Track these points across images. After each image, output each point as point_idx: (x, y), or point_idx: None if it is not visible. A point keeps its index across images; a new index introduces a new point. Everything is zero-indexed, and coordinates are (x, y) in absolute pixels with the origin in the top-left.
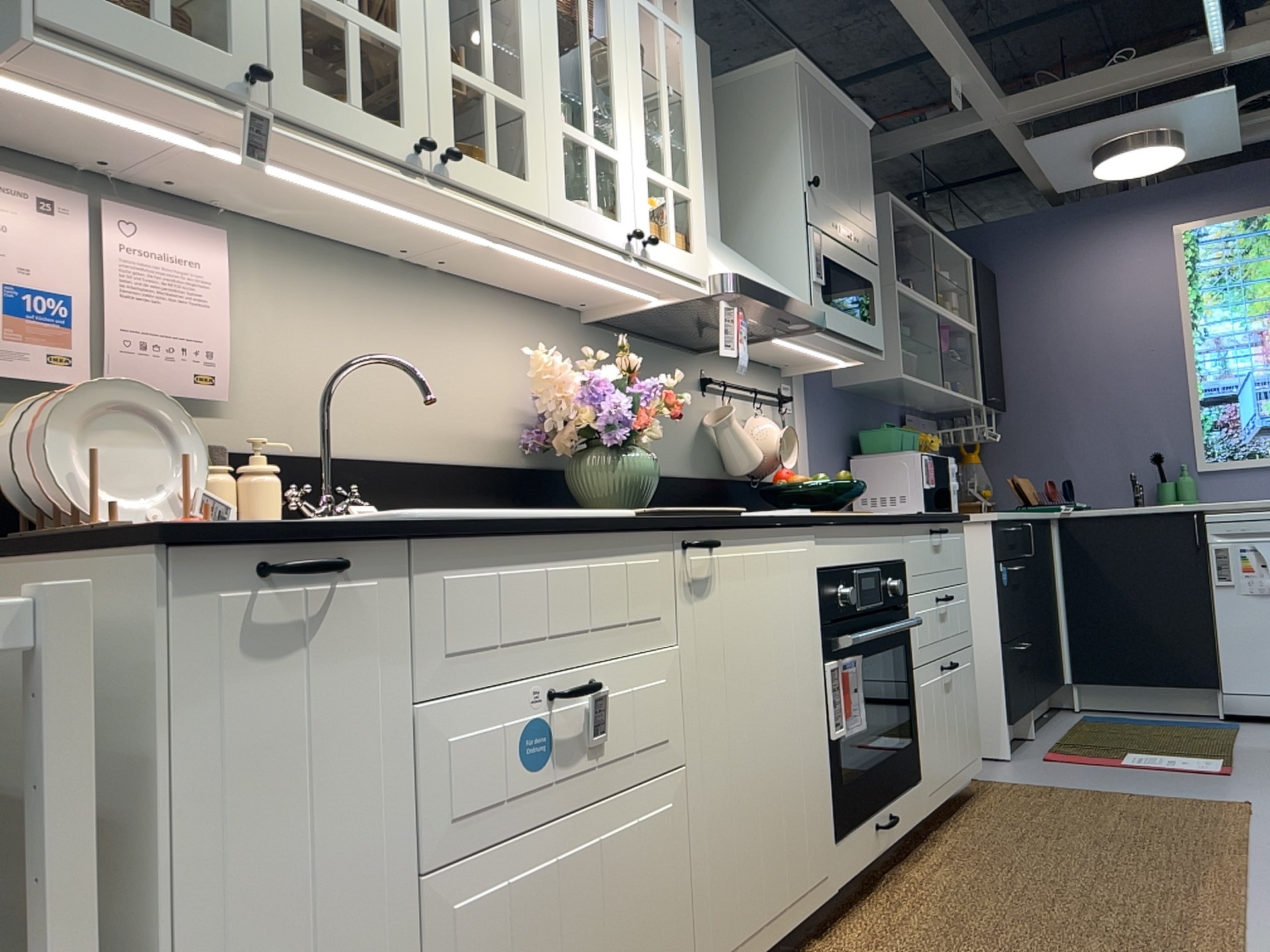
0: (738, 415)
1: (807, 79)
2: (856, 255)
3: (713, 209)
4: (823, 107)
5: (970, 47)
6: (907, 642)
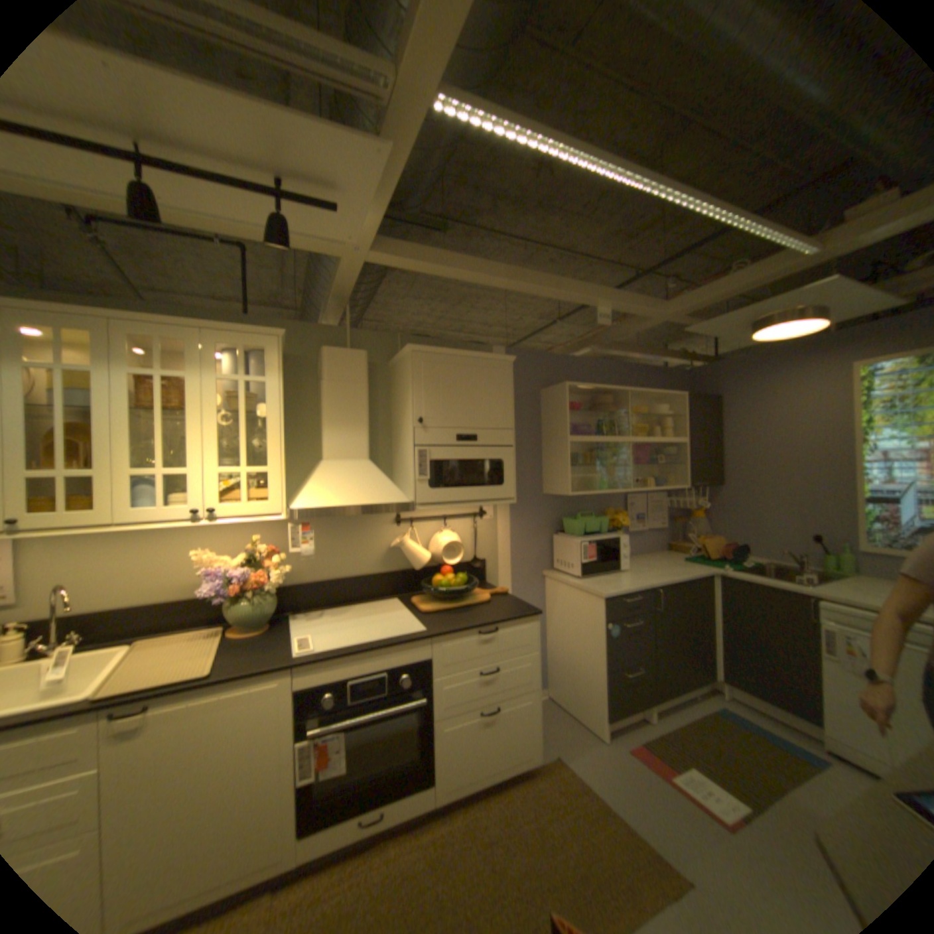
0: (405, 540)
1: (423, 356)
2: (483, 446)
3: (357, 444)
4: (442, 367)
5: (599, 287)
6: (426, 708)
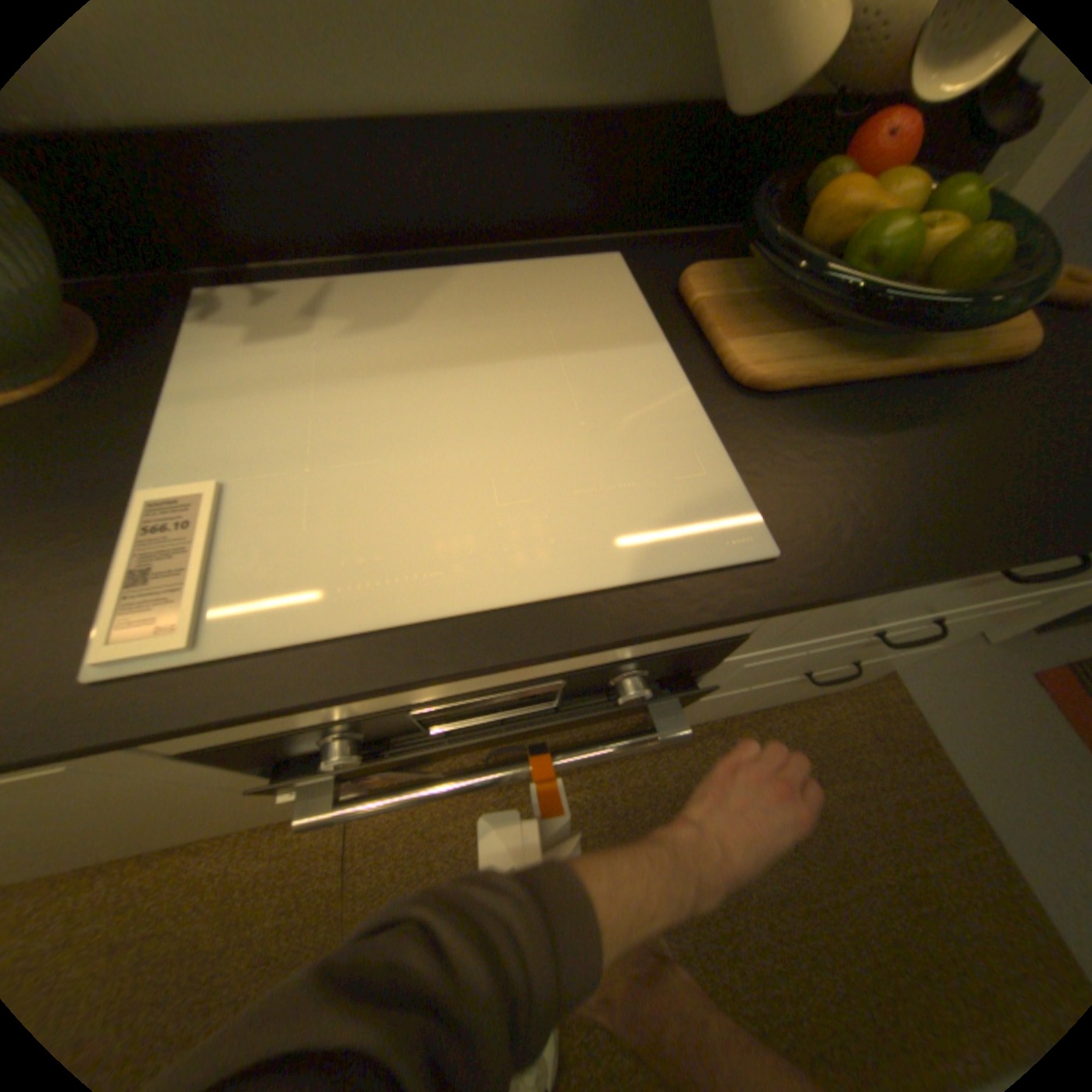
0: None
1: None
2: None
3: None
4: None
5: None
6: None
